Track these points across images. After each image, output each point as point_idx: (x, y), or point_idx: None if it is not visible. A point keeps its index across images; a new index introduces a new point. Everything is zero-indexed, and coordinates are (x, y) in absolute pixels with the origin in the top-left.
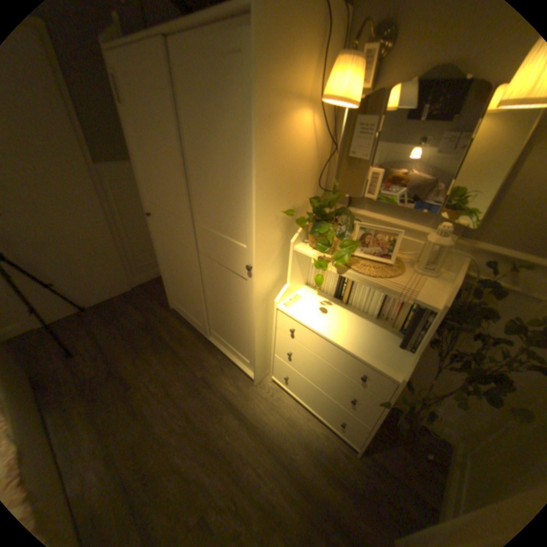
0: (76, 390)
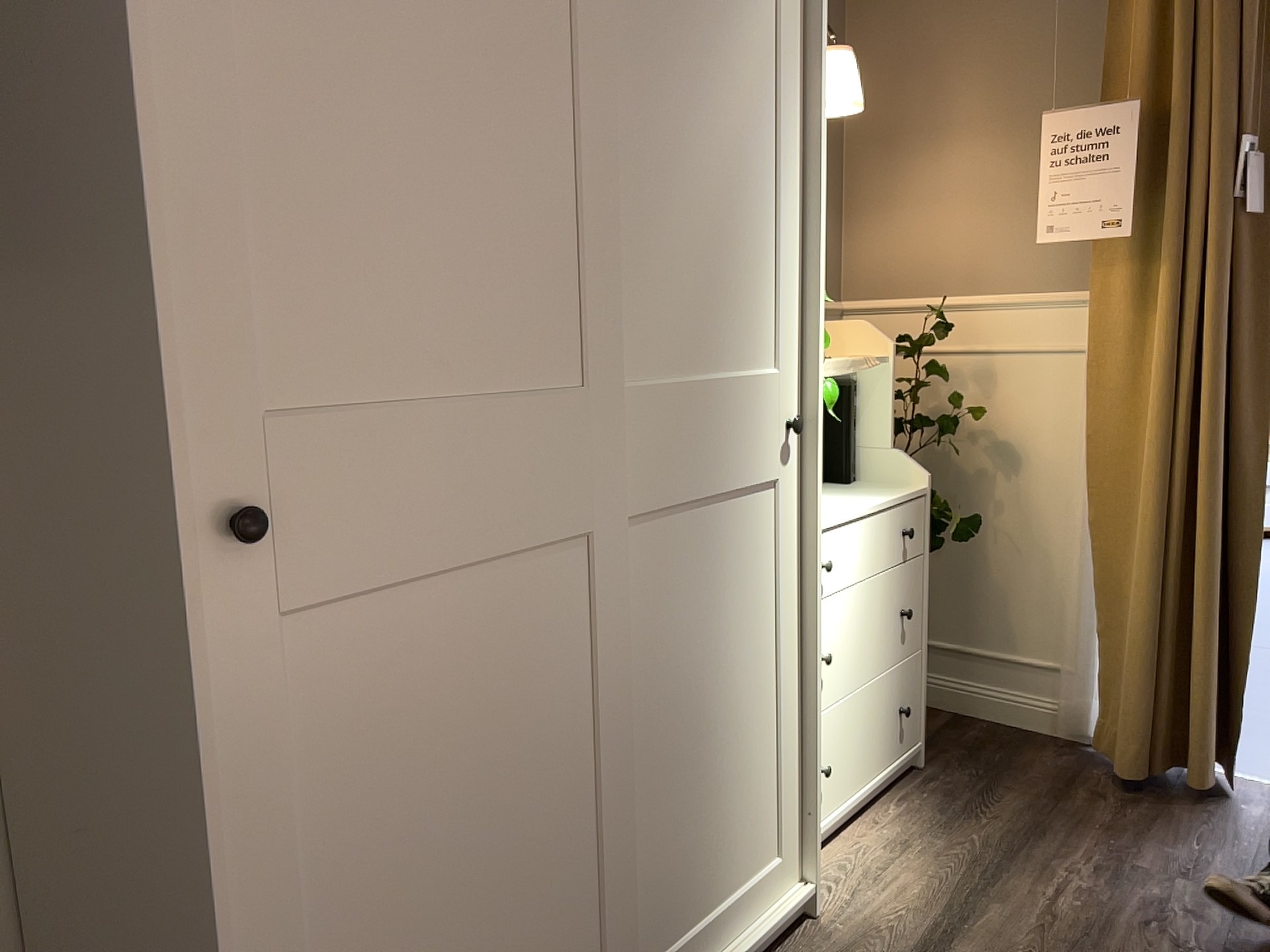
0: None
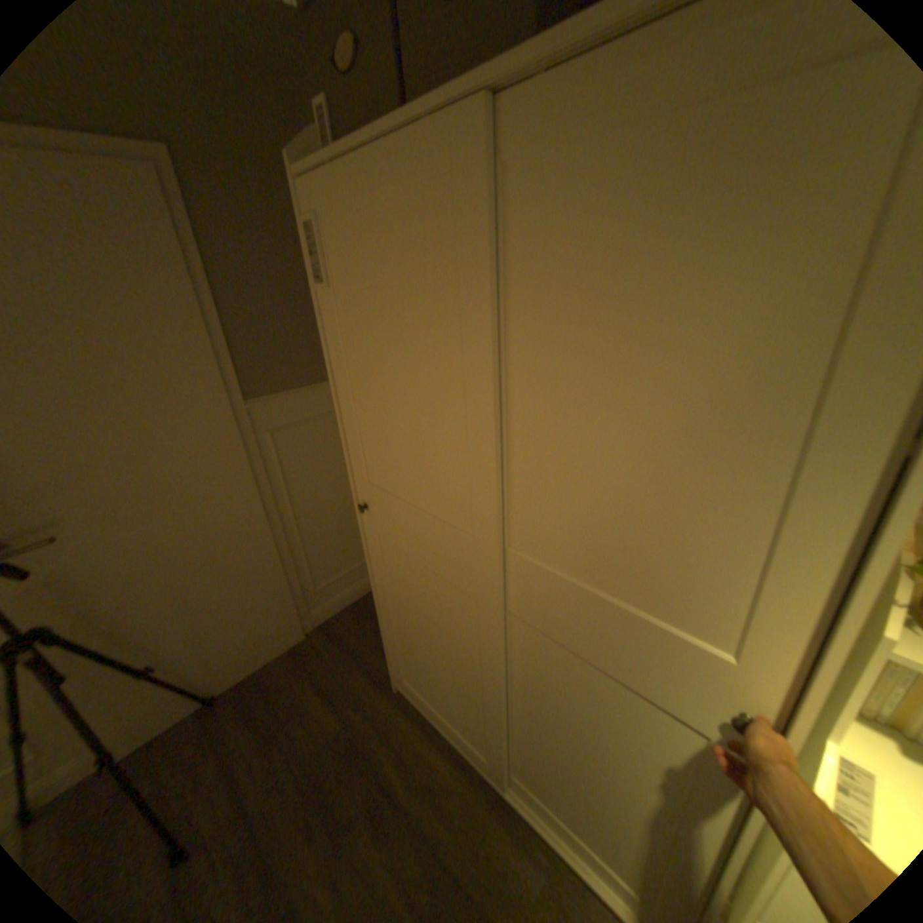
0: None
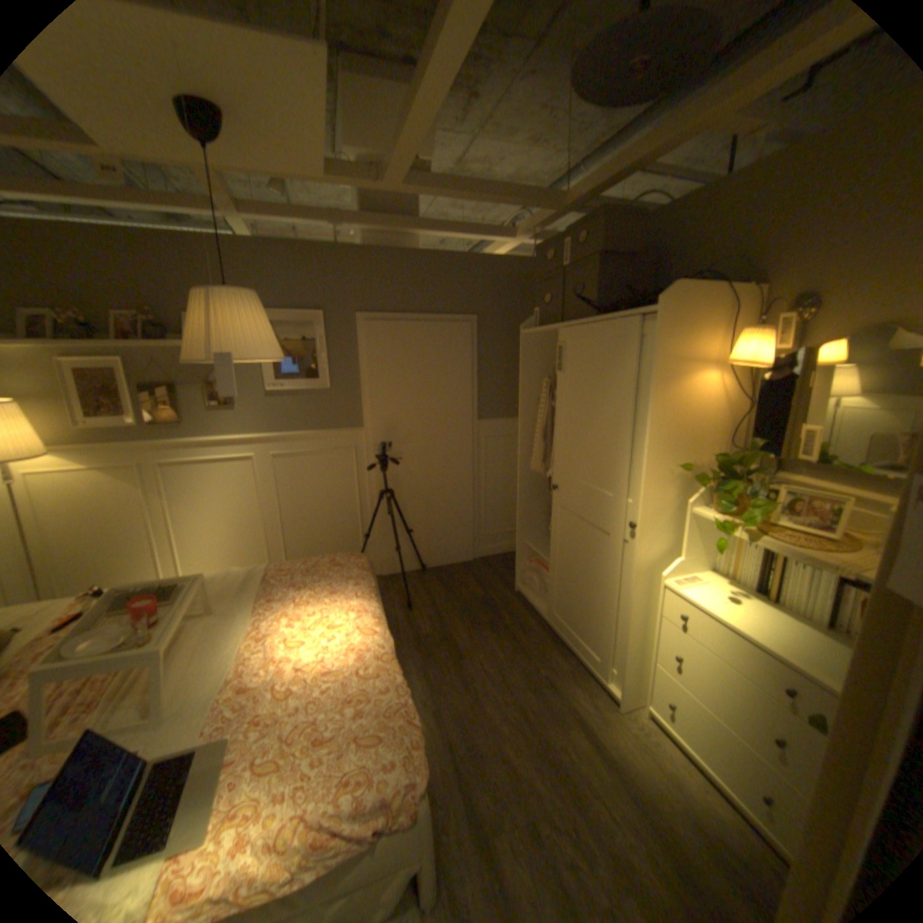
0: (414, 642)
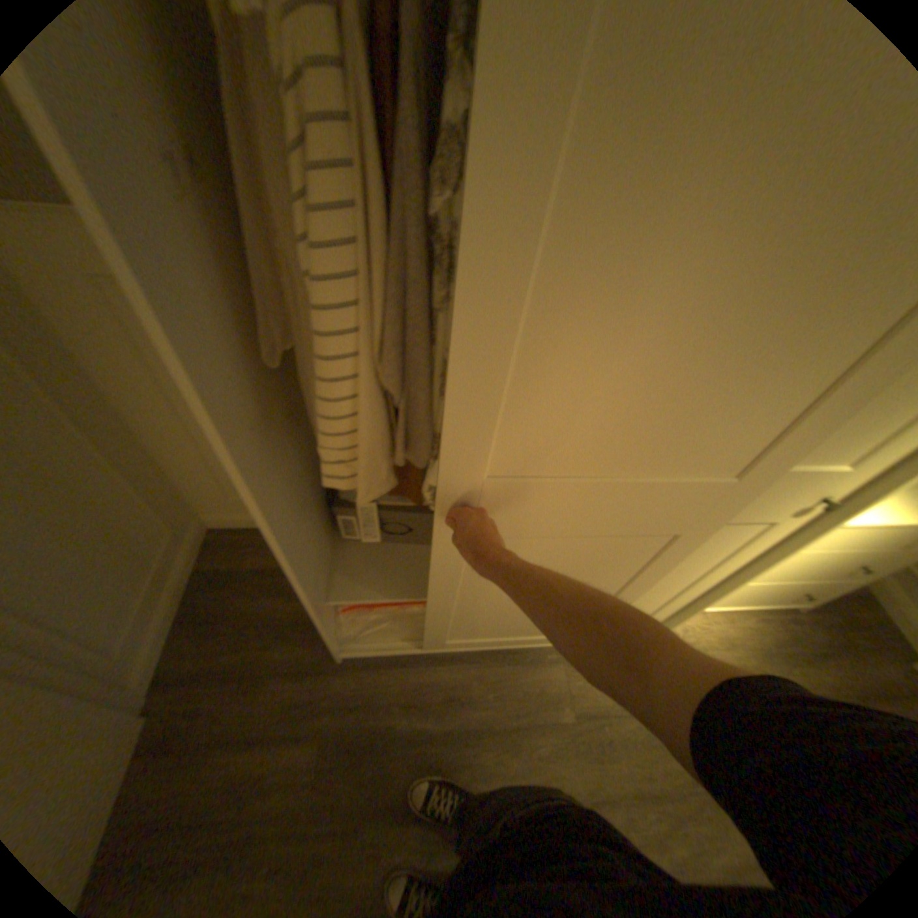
0: None
